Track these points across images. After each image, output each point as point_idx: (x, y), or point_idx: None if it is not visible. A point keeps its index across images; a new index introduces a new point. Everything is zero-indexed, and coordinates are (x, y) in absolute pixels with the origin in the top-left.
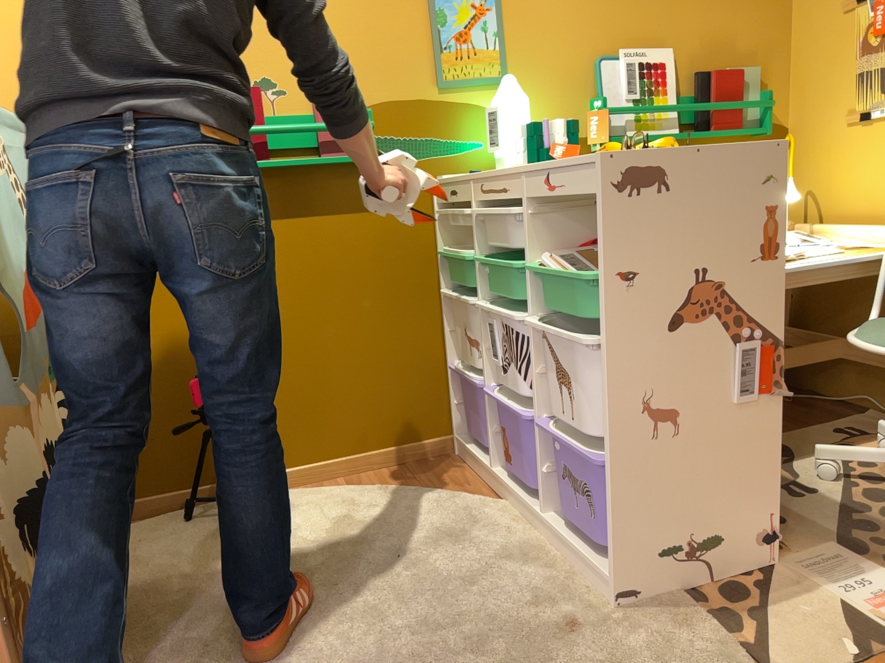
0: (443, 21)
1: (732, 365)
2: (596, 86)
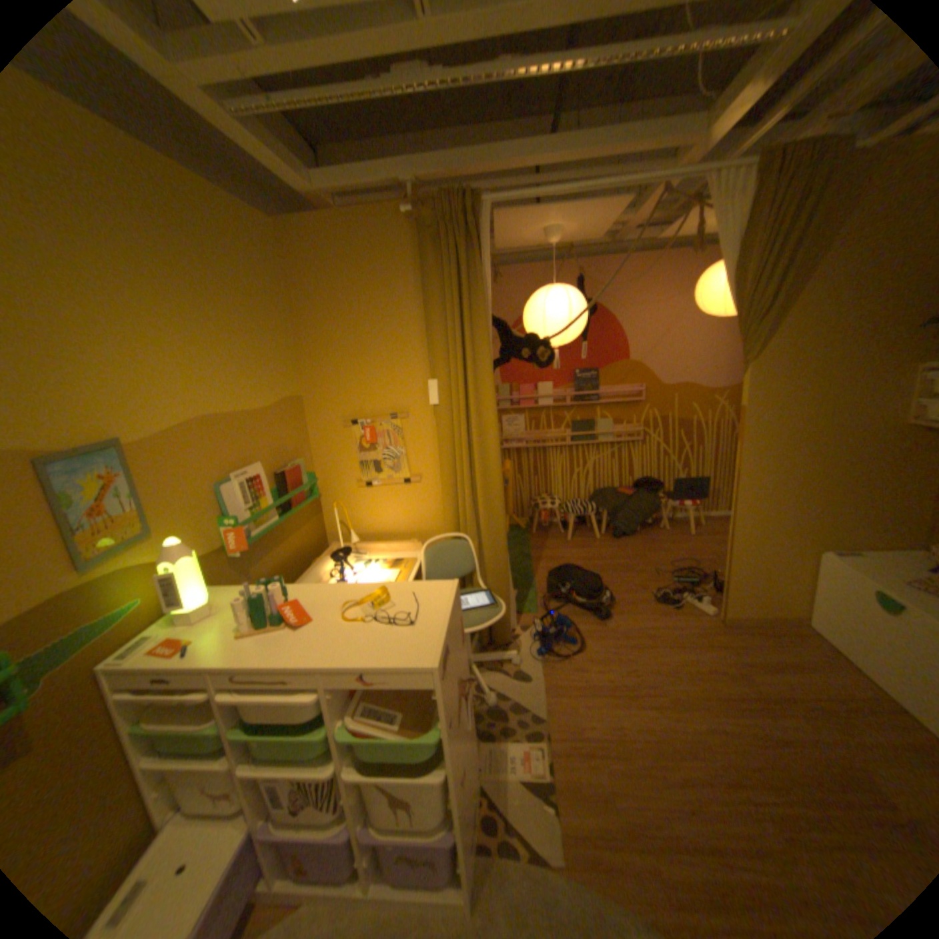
0: (69, 503)
1: (467, 712)
2: (220, 505)
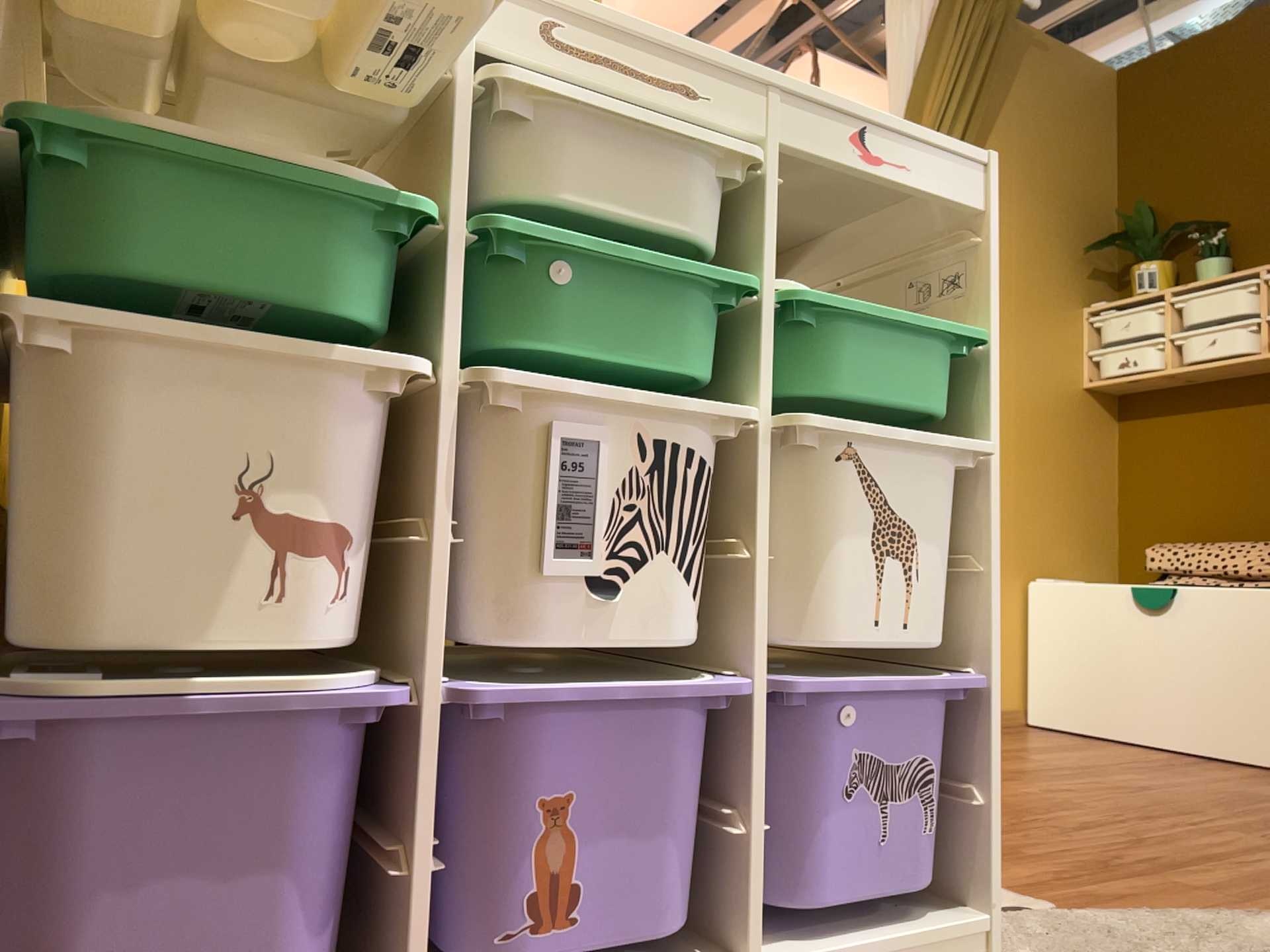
0: None
1: None
2: None
